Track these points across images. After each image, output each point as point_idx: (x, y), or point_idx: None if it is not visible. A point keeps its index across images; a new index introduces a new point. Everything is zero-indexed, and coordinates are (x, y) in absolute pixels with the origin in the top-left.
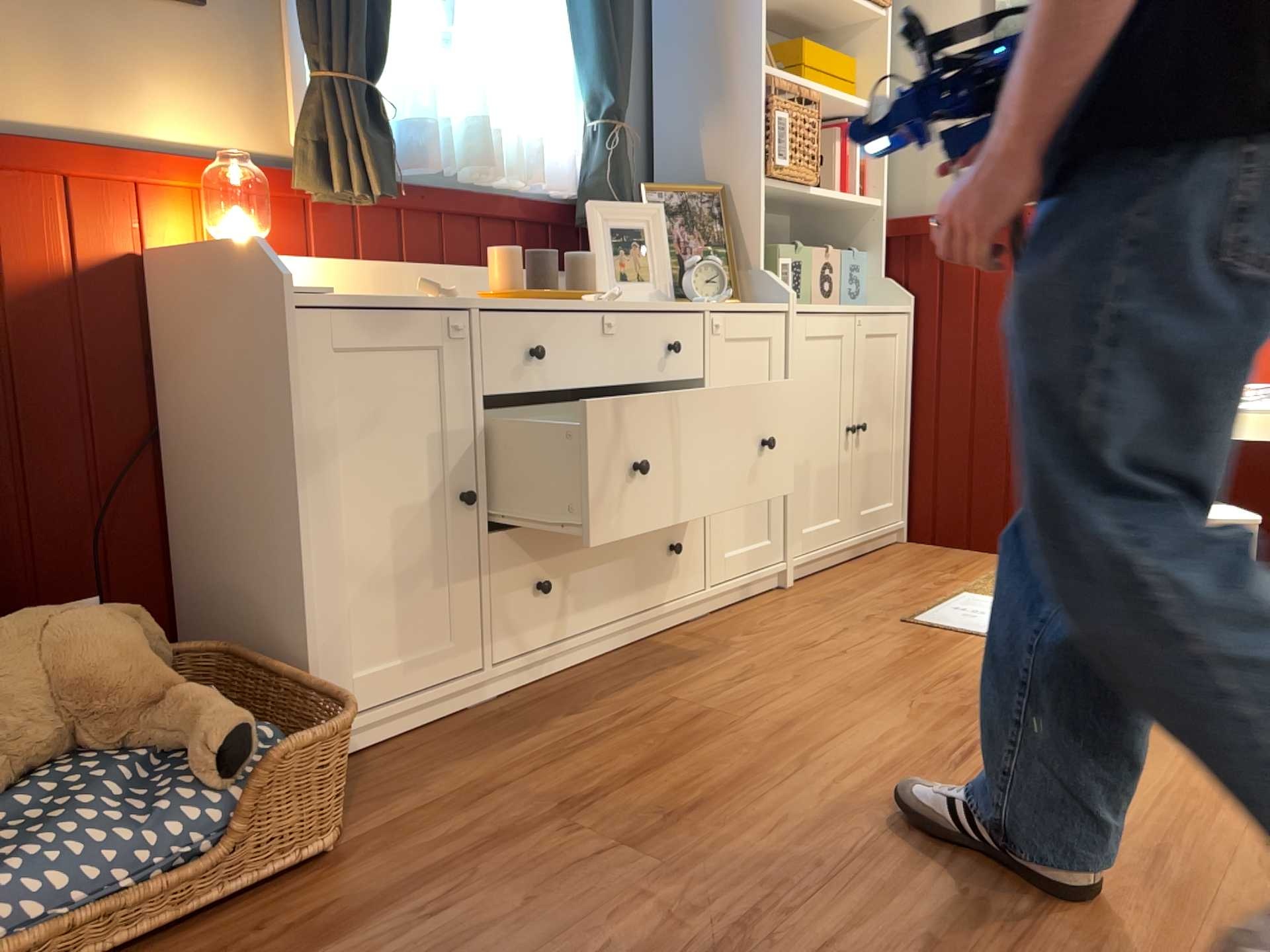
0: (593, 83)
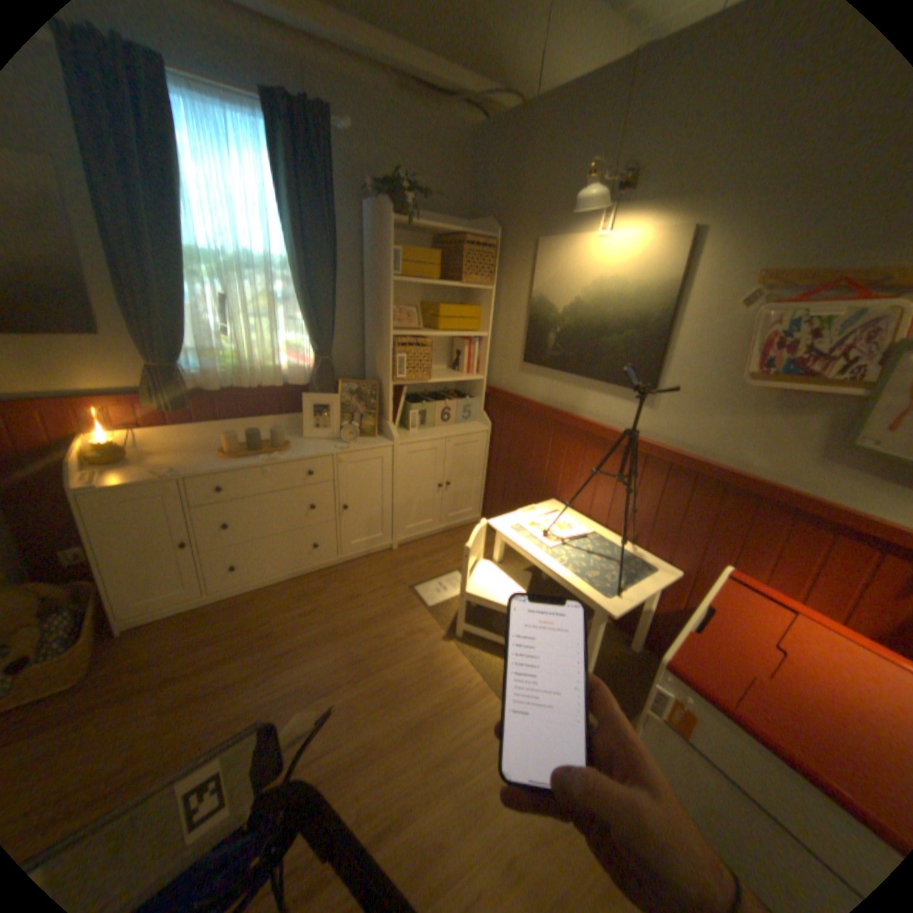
0: (309, 340)
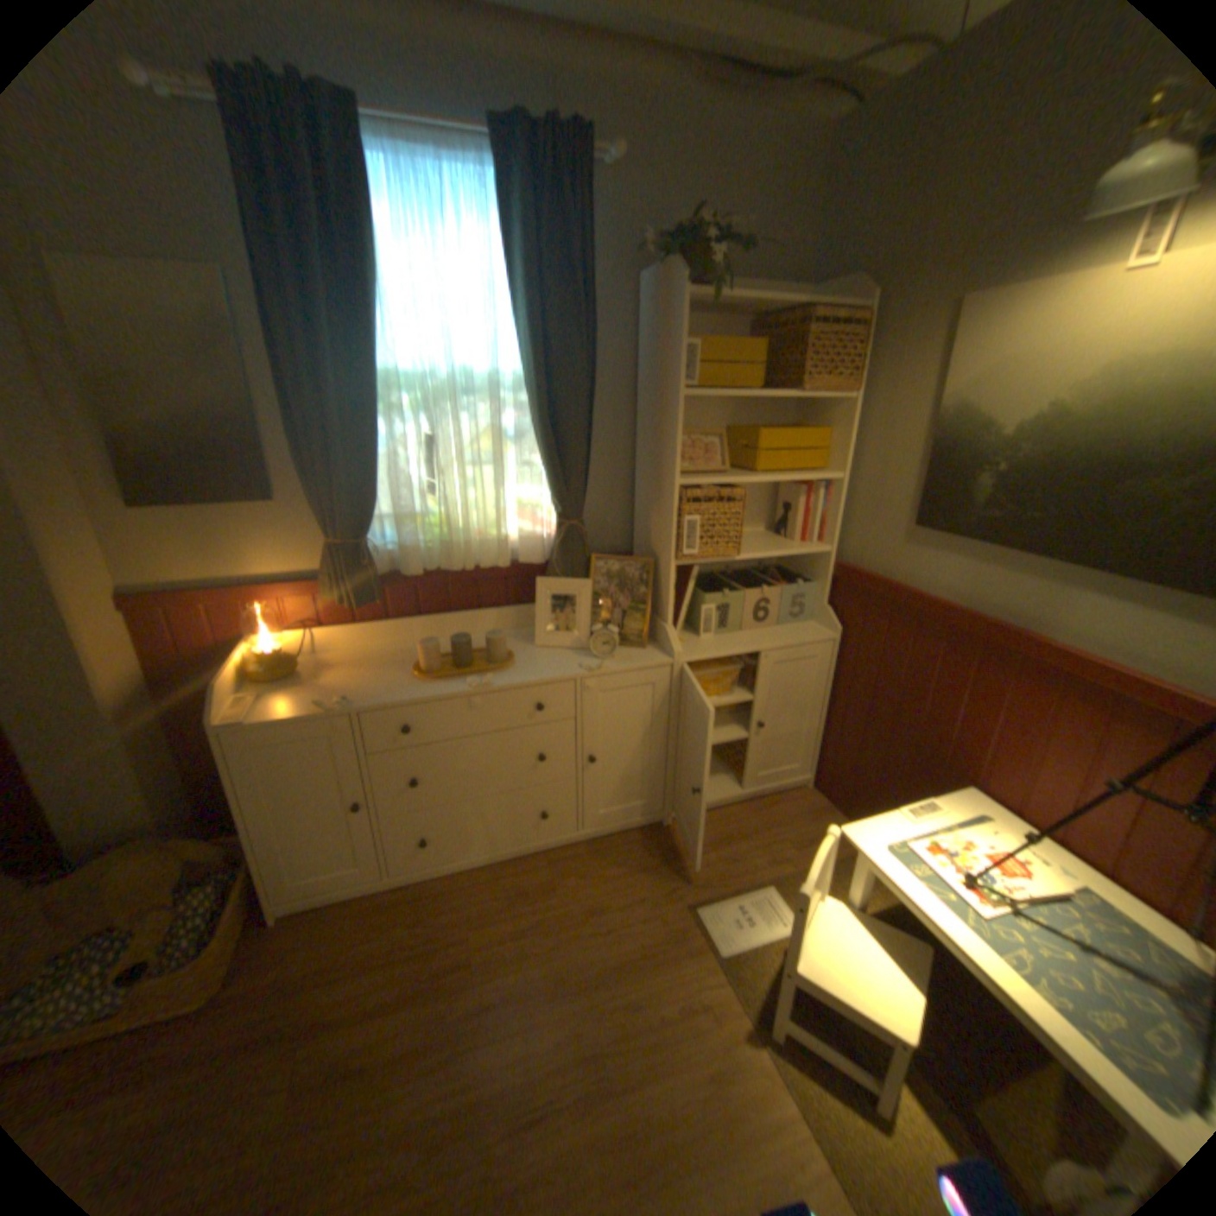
0: (550, 494)
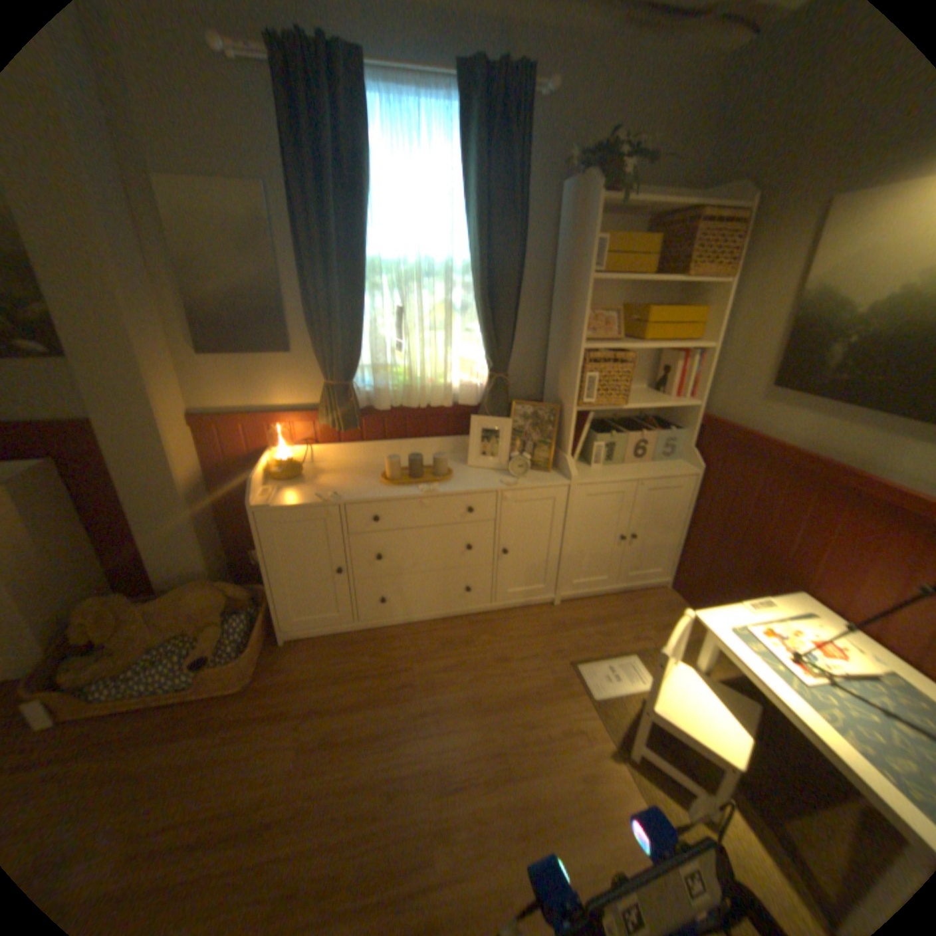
0: (485, 353)
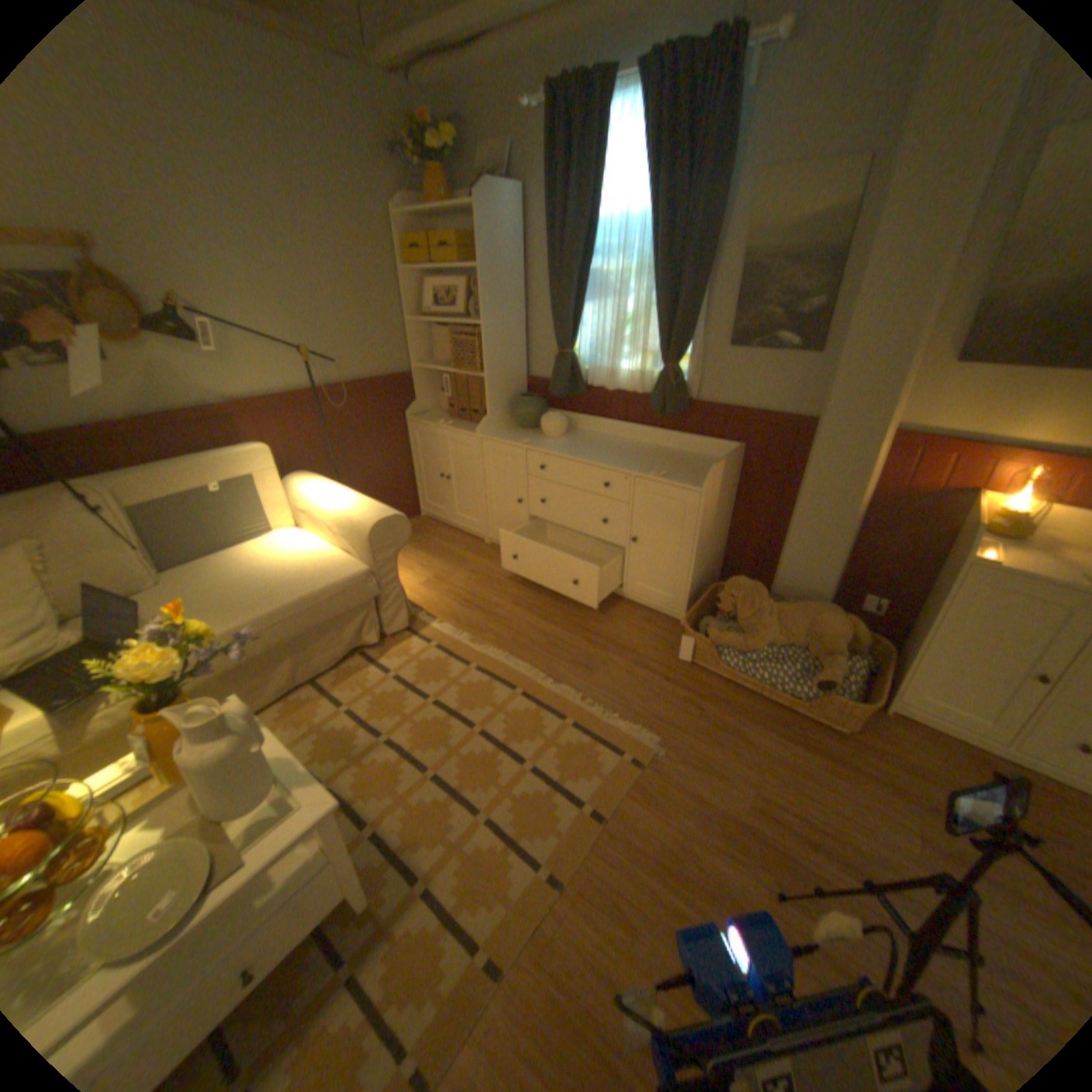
0: None
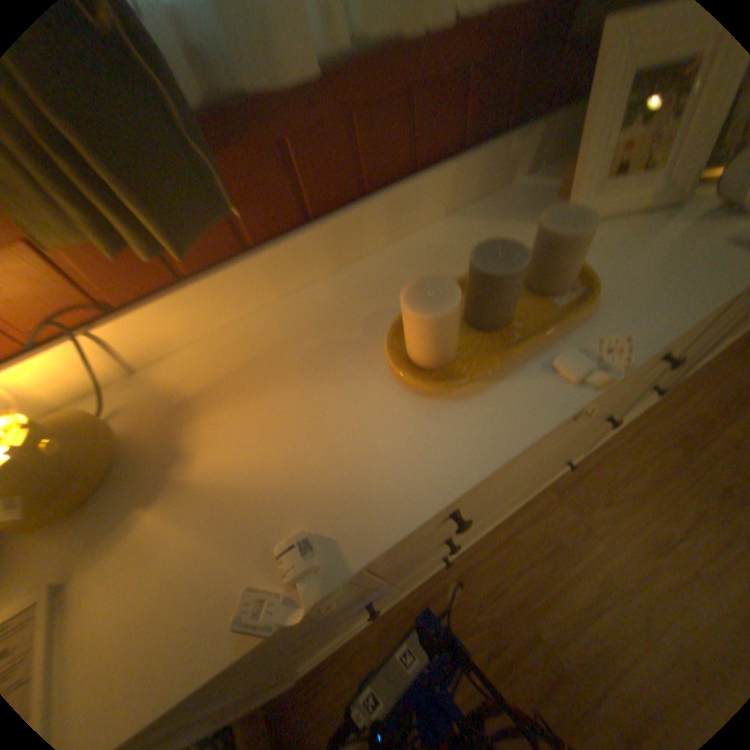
0: None
